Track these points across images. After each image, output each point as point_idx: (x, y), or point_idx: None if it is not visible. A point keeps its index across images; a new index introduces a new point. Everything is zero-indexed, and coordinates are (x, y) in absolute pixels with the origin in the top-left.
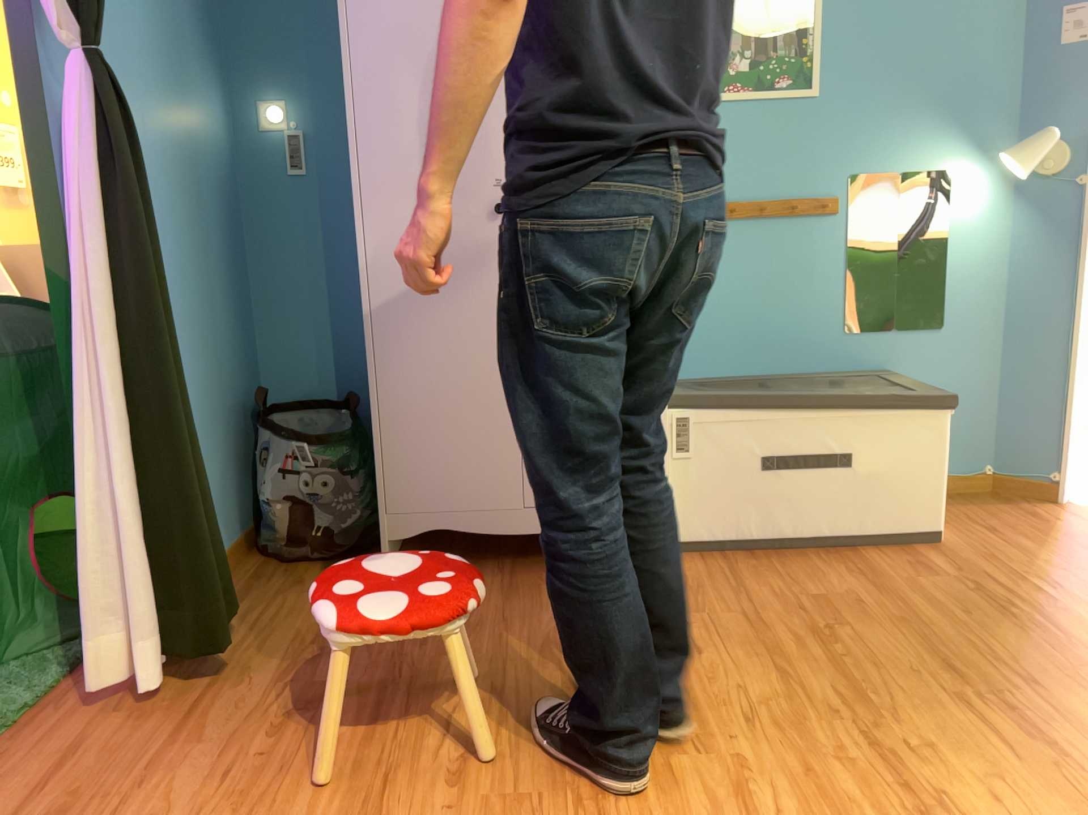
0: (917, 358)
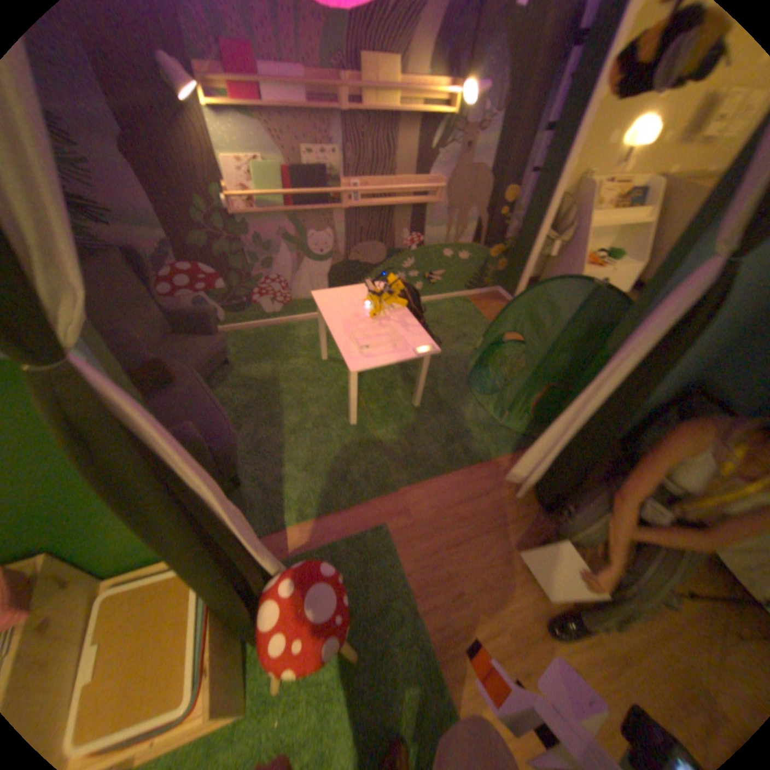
0: None
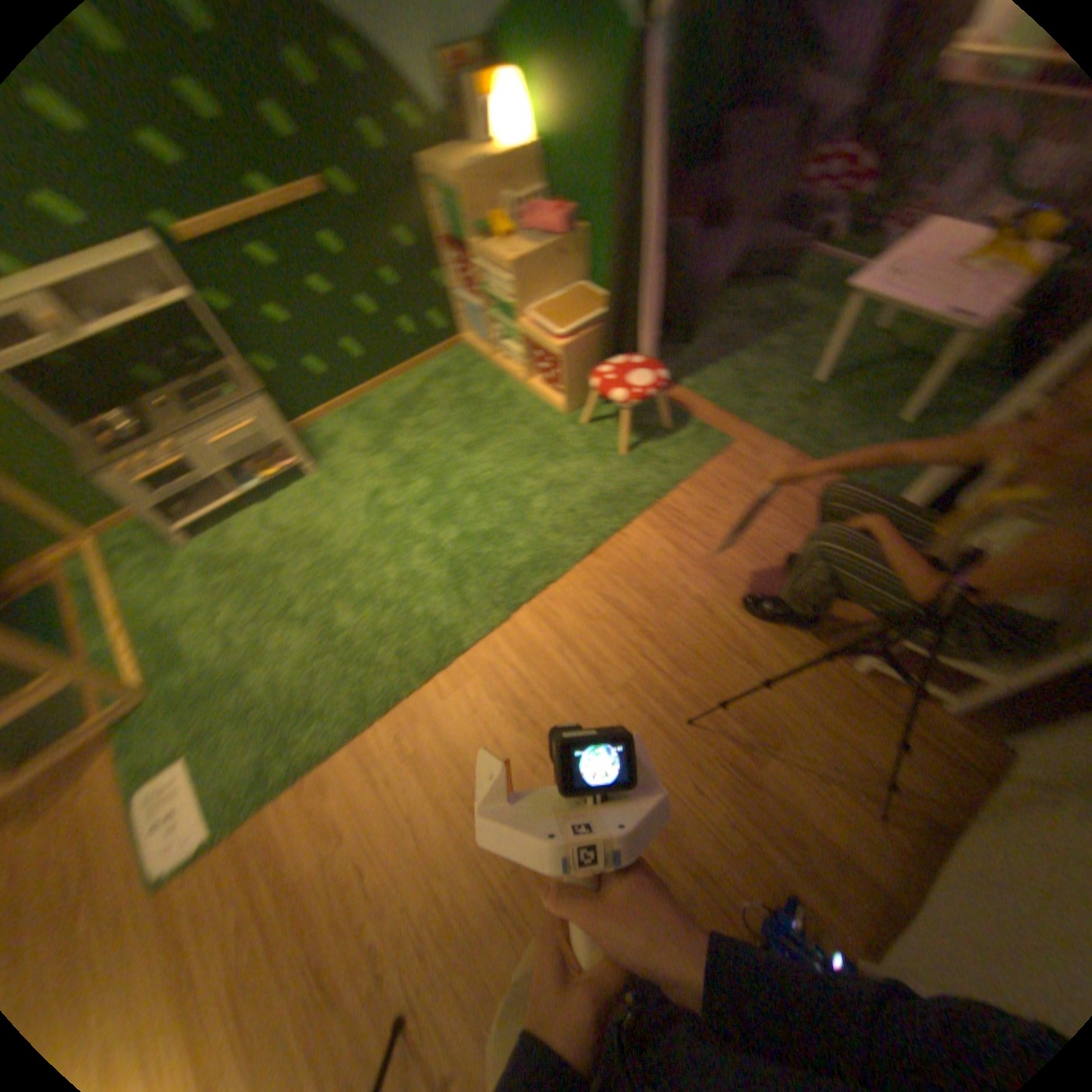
0: None
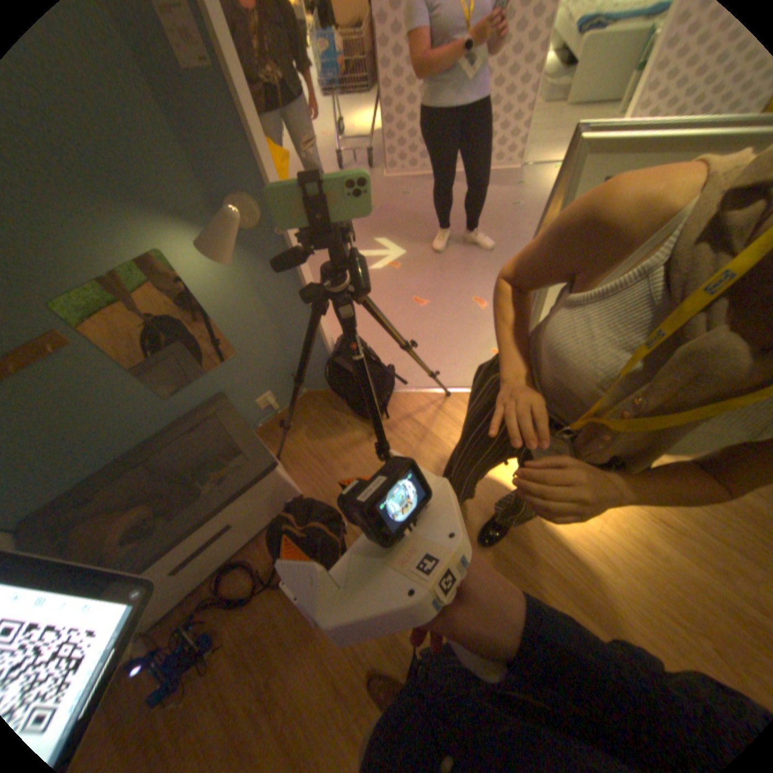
0: (231, 377)
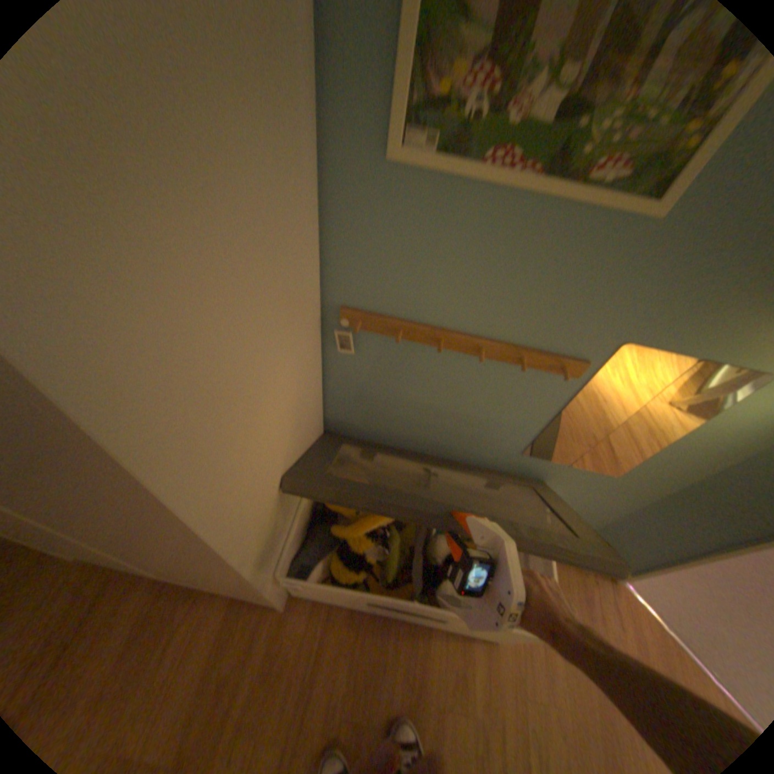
0: (579, 483)
